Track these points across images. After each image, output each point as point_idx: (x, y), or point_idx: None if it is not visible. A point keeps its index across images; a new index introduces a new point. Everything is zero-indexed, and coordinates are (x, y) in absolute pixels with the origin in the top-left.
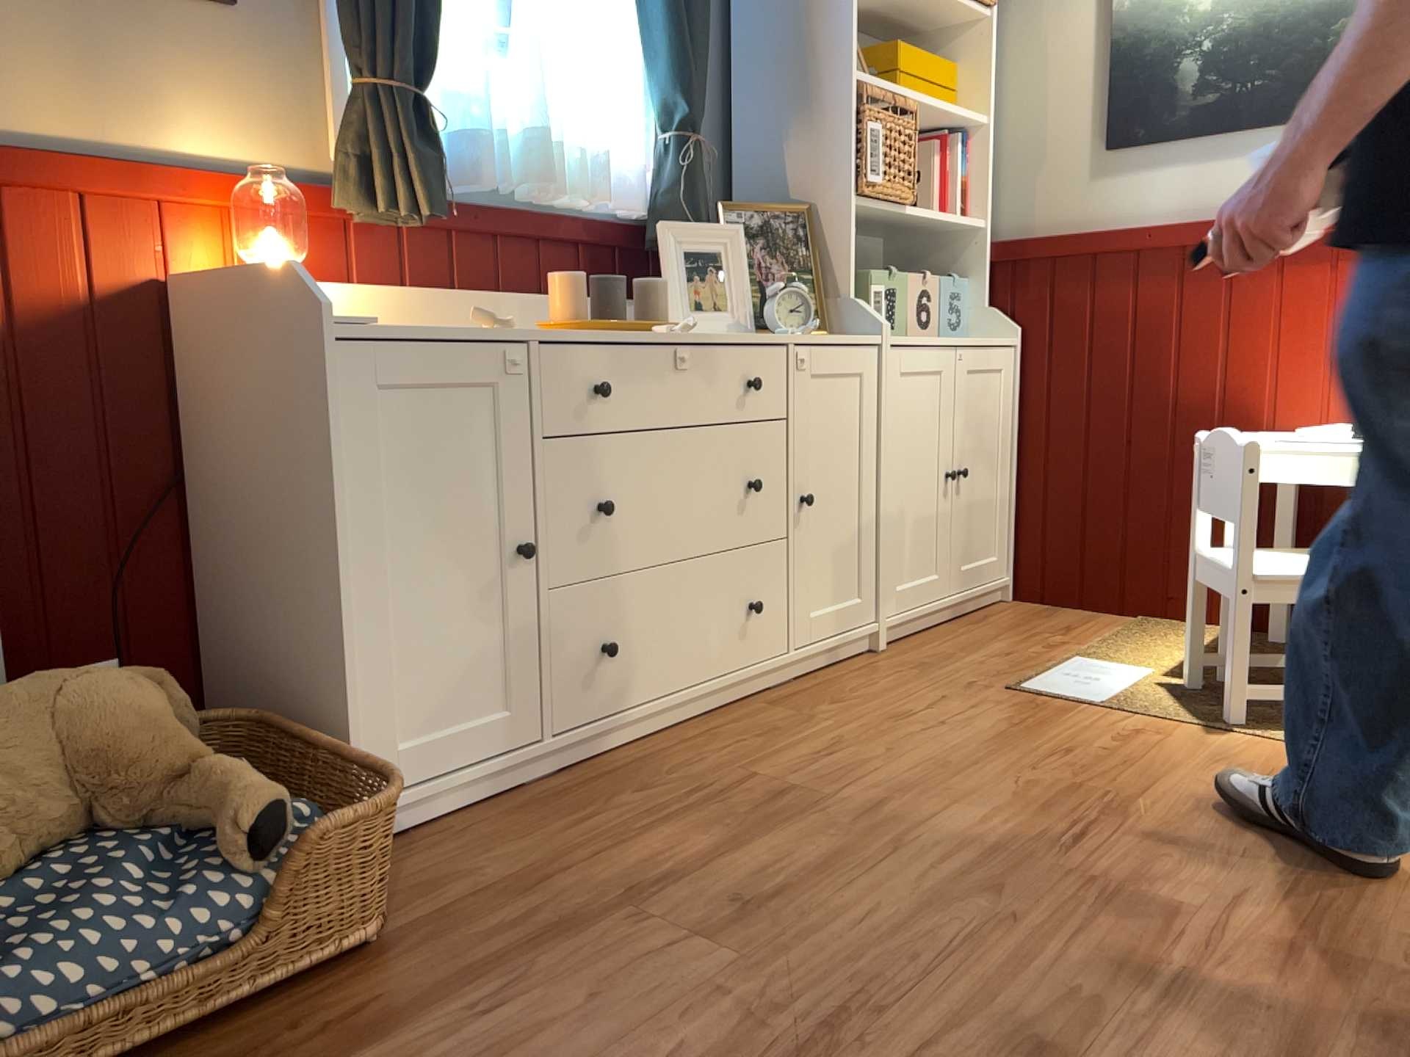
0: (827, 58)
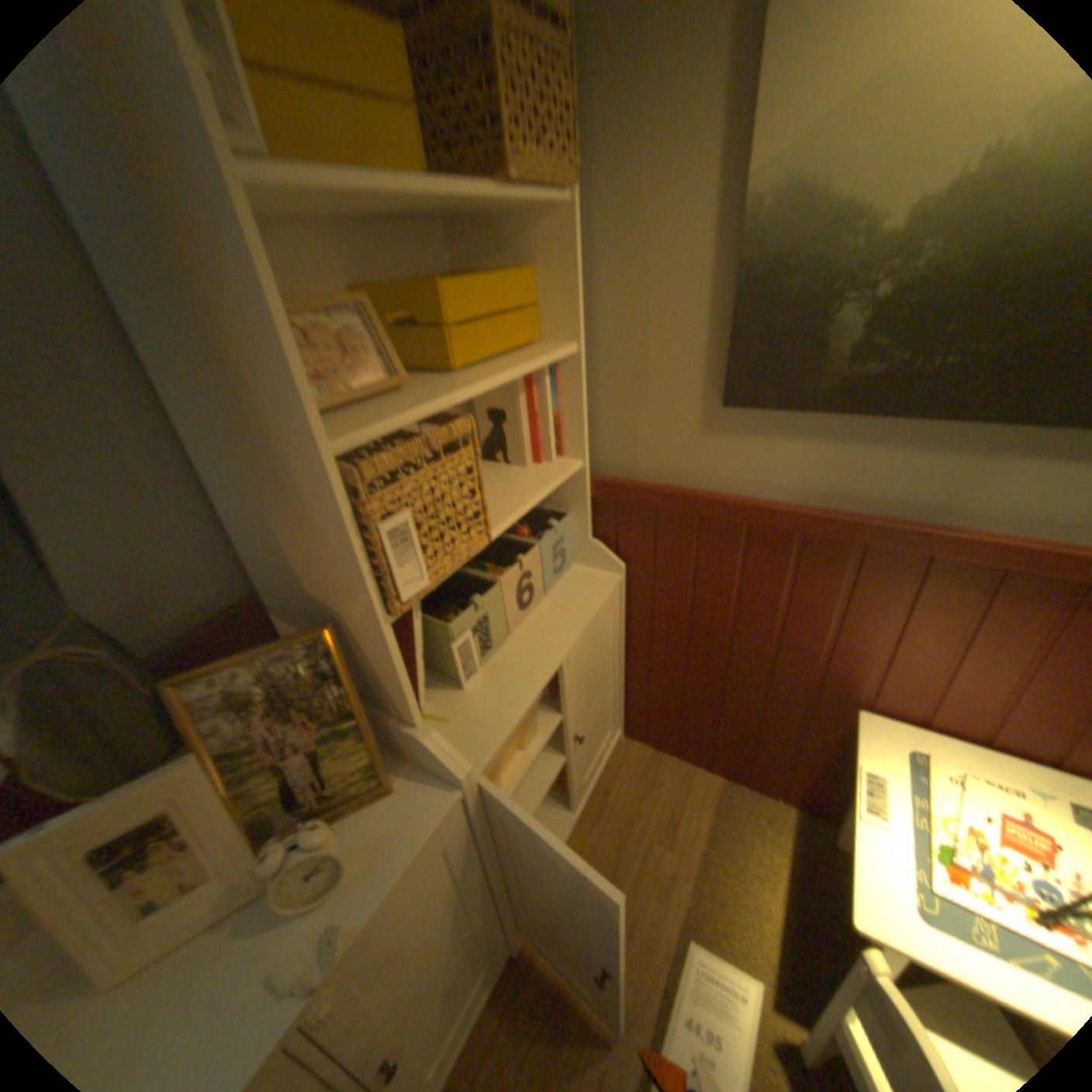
0: (274, 412)
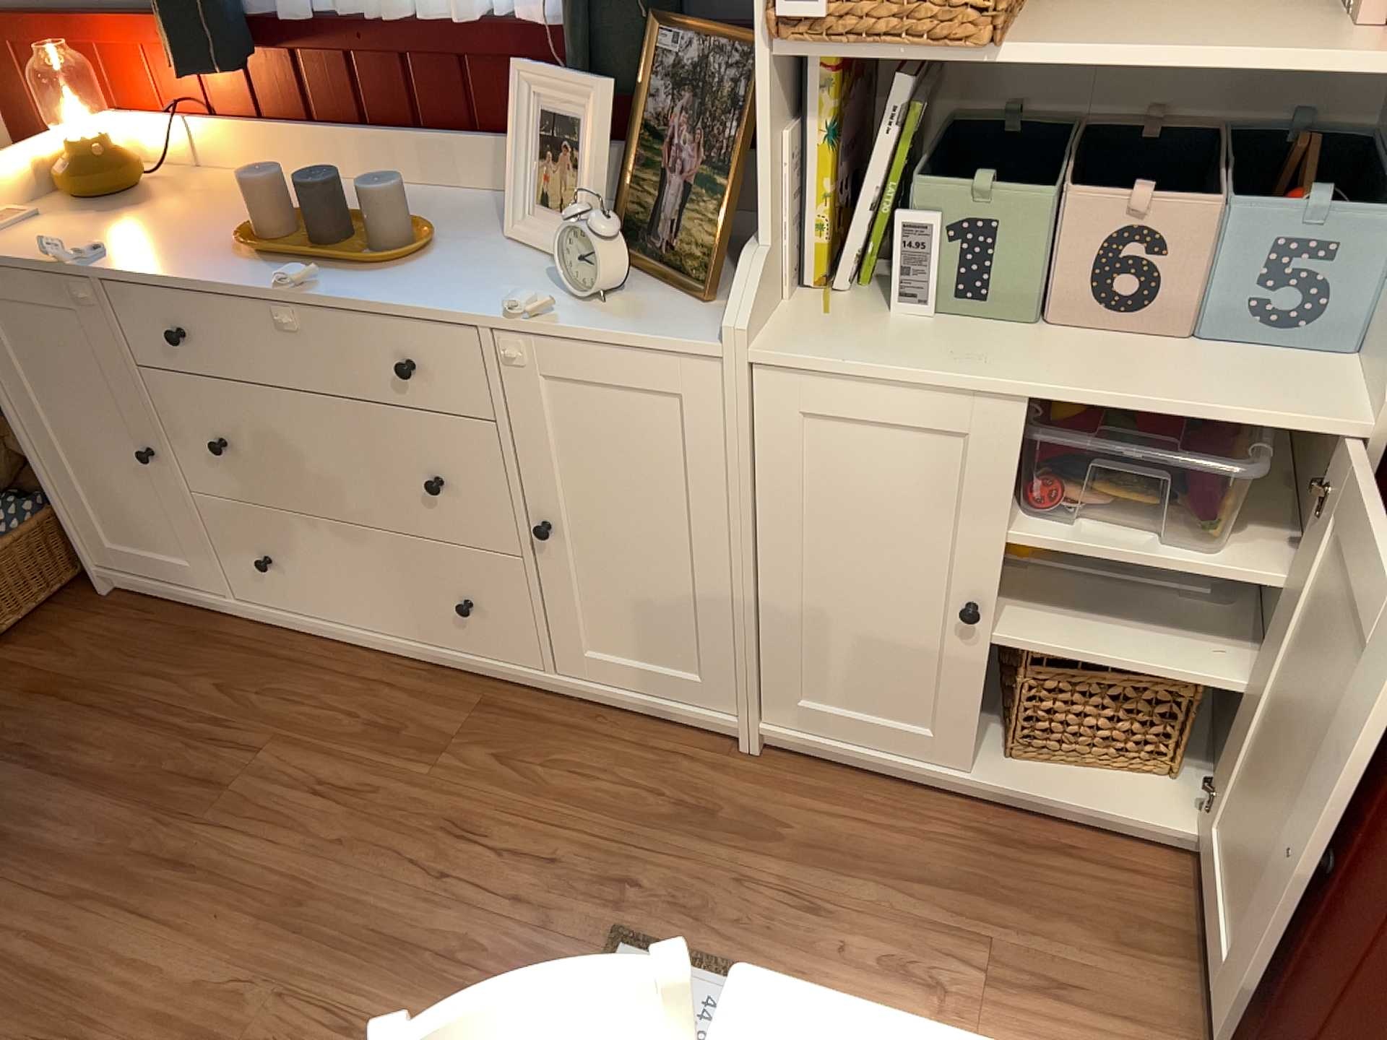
0: None
